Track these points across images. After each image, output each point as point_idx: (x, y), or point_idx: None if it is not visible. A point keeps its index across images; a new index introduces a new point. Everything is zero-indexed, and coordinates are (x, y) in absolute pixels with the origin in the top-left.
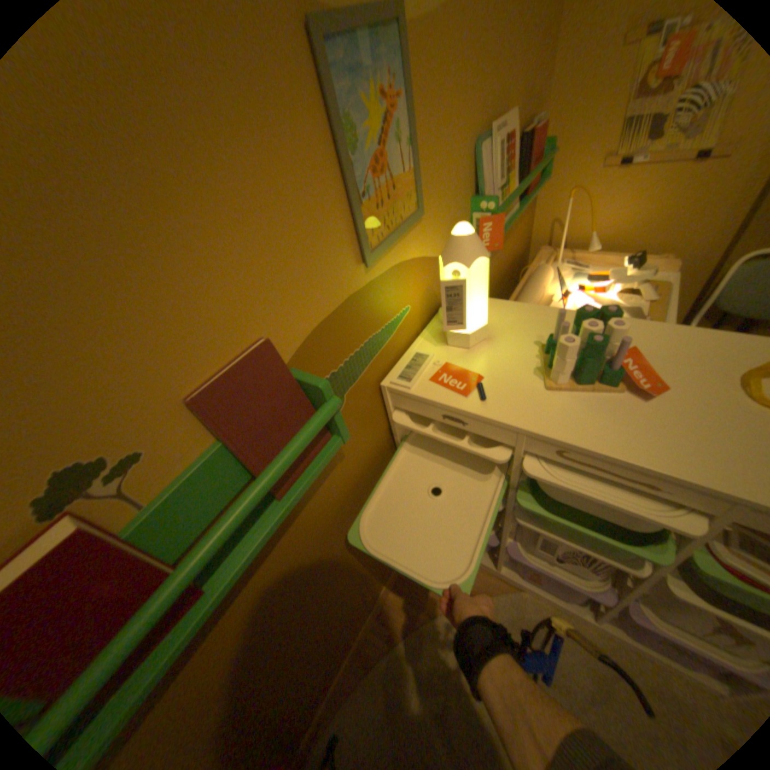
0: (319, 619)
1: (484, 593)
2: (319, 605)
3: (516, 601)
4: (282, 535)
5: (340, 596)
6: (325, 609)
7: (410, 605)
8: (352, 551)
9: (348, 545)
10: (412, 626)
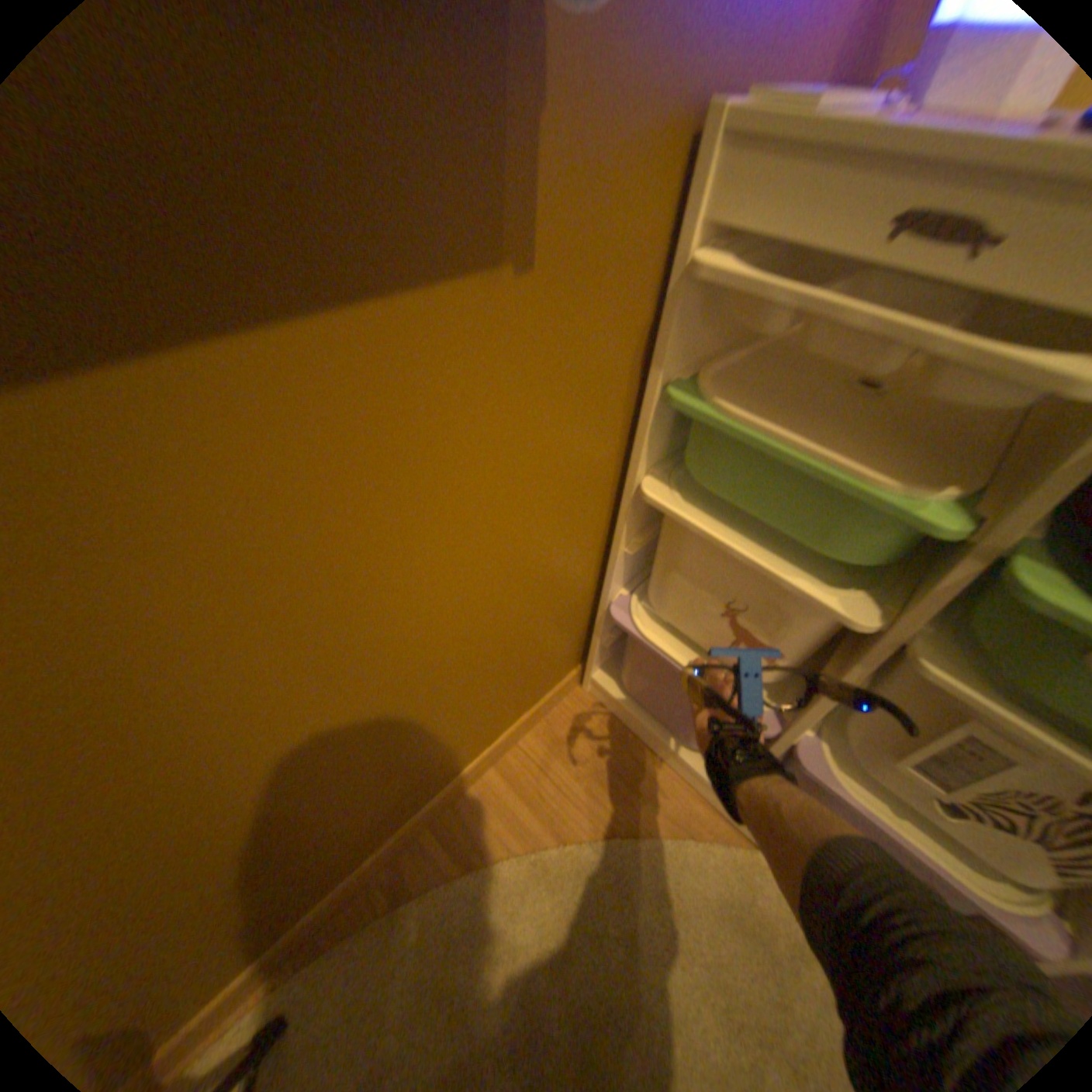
0: (318, 747)
1: (681, 828)
2: (327, 708)
3: (747, 864)
4: (222, 322)
5: (391, 717)
6: (340, 729)
7: (527, 802)
8: (454, 620)
9: (450, 593)
10: (519, 844)
